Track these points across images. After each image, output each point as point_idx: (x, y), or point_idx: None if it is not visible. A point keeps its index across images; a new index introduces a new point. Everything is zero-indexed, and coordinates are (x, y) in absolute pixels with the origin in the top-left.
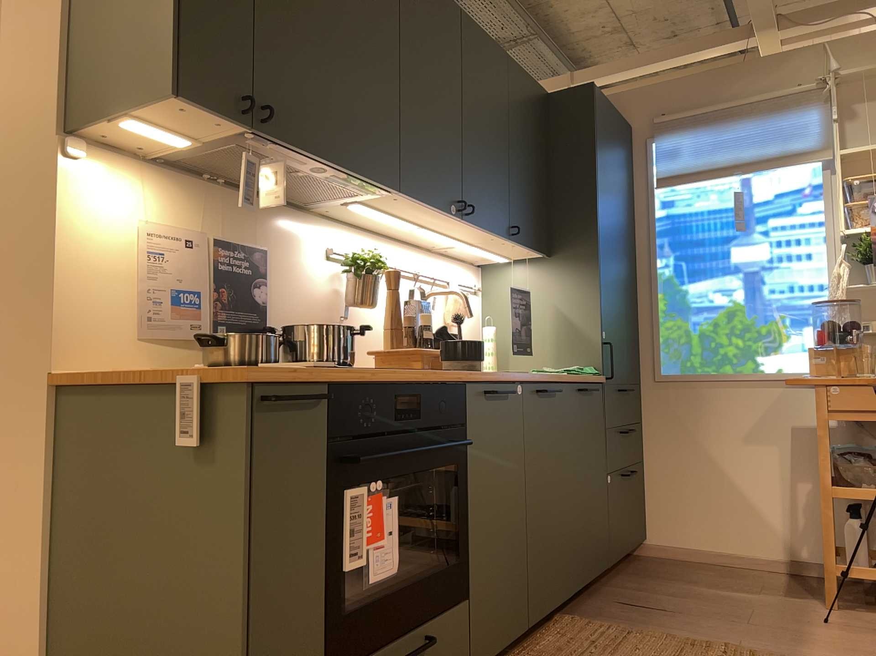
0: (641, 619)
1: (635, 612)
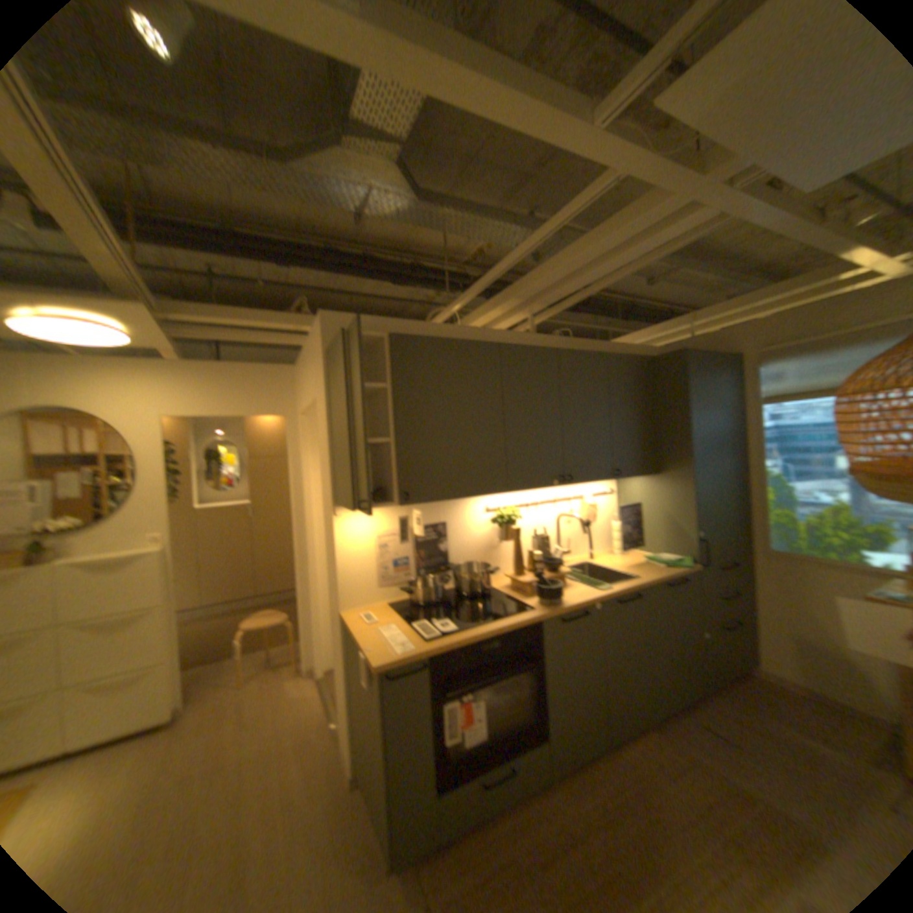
0: (713, 753)
1: (712, 745)
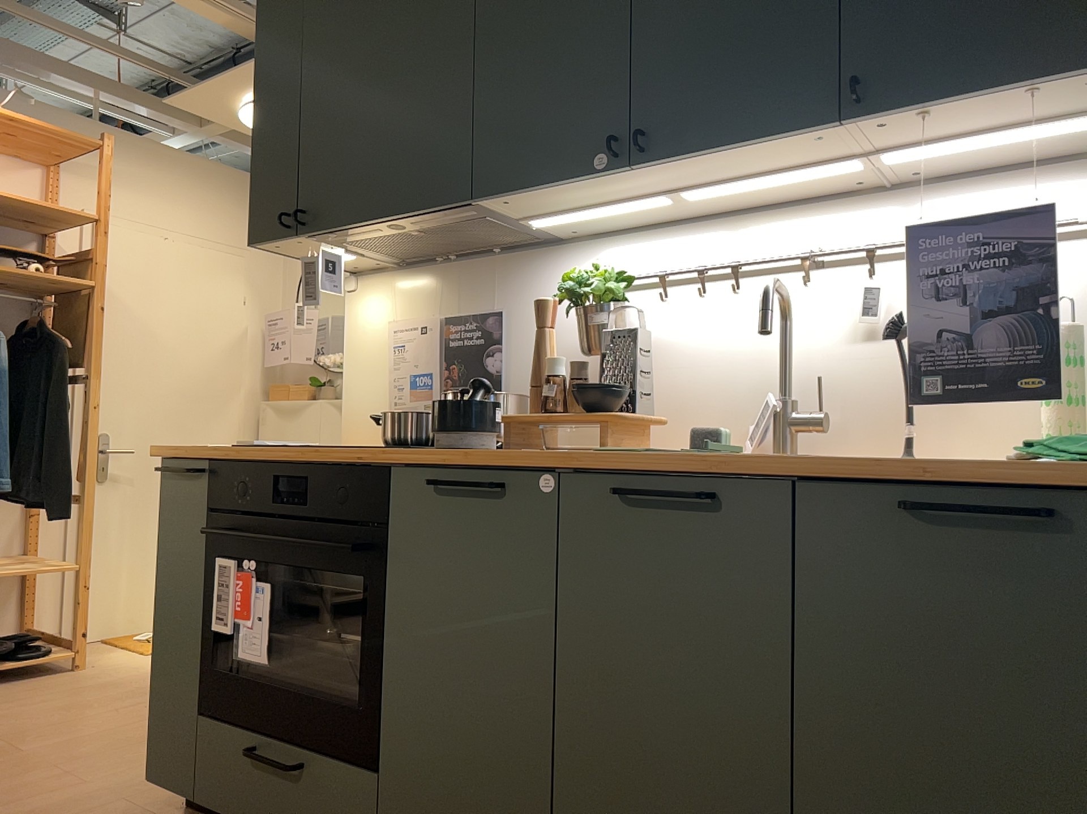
0: None
1: None
